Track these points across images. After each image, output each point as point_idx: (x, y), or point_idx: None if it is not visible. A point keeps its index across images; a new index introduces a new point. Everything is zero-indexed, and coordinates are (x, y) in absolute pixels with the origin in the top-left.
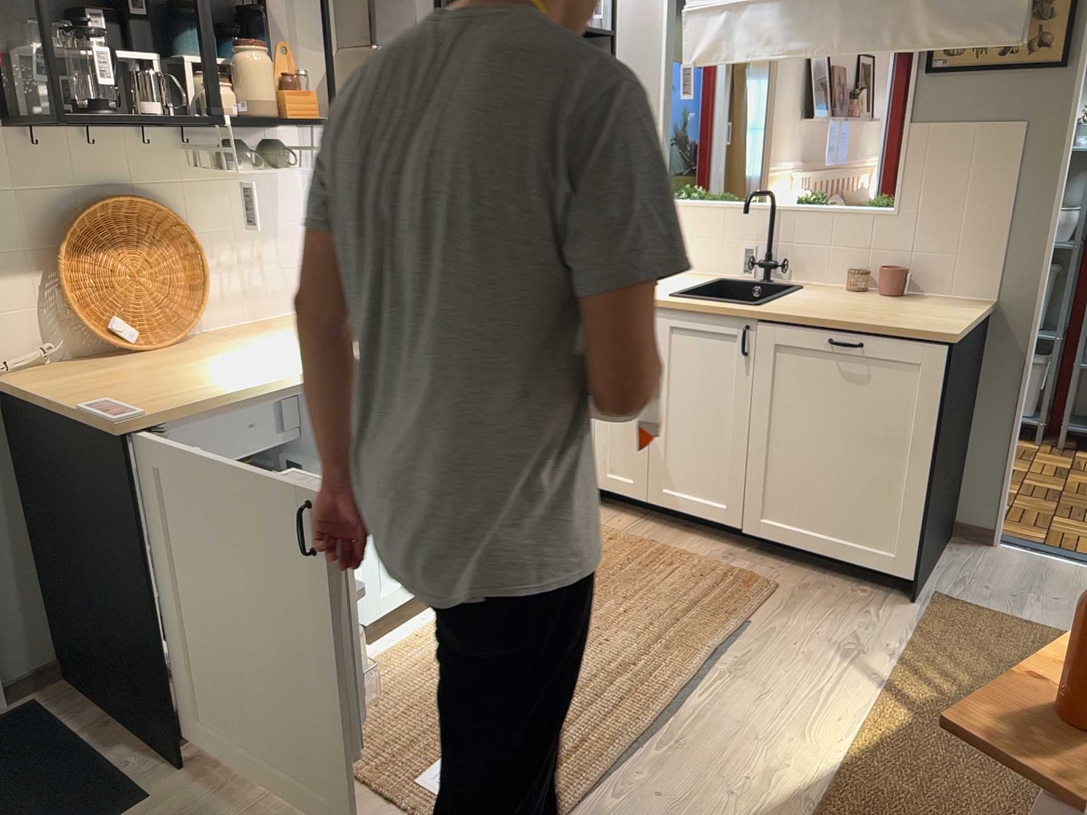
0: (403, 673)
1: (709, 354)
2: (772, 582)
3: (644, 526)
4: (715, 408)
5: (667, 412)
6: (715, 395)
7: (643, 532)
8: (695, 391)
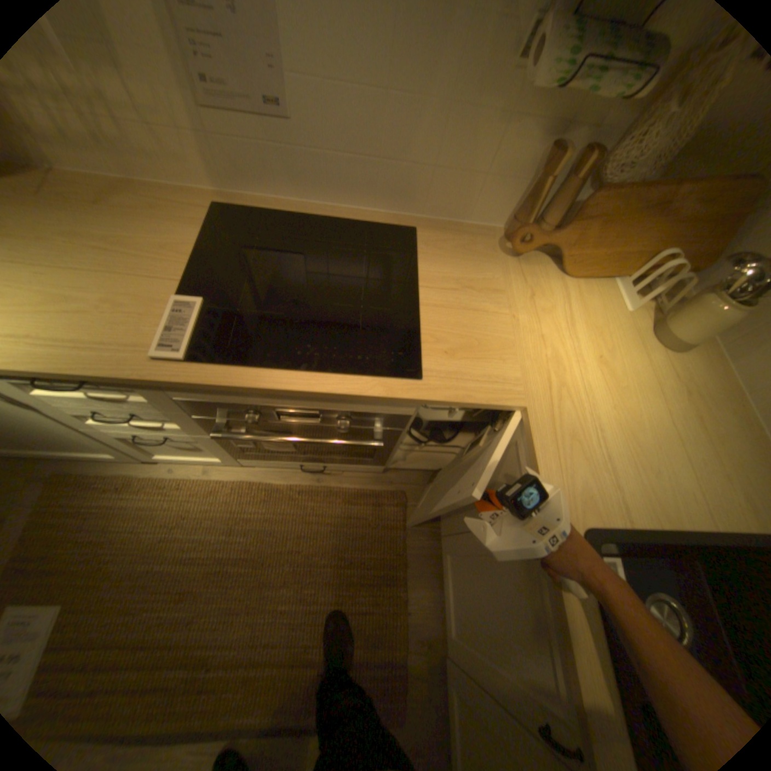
0: (129, 509)
1: (534, 634)
2: (399, 718)
3: (431, 537)
4: (497, 632)
5: (479, 552)
6: (505, 636)
7: (417, 543)
8: (501, 598)
